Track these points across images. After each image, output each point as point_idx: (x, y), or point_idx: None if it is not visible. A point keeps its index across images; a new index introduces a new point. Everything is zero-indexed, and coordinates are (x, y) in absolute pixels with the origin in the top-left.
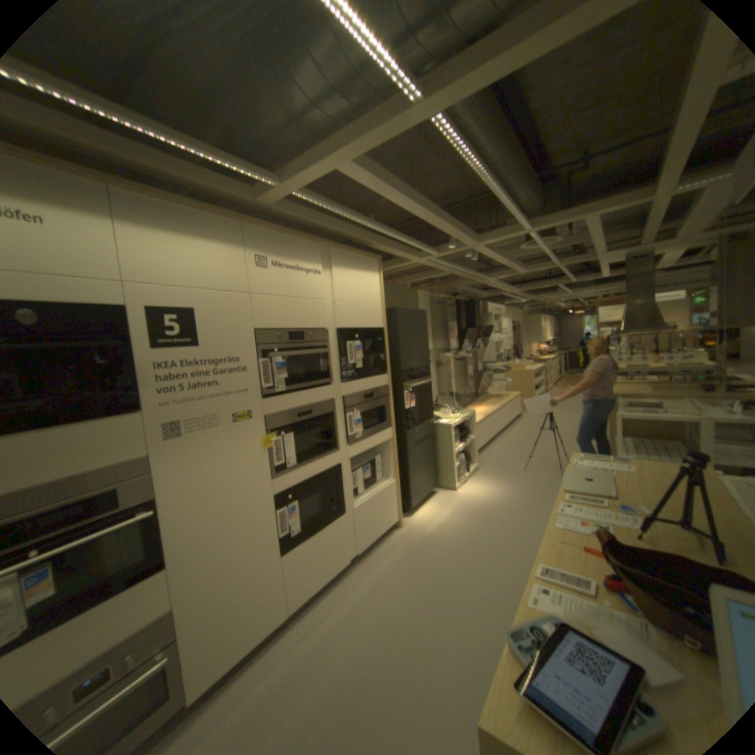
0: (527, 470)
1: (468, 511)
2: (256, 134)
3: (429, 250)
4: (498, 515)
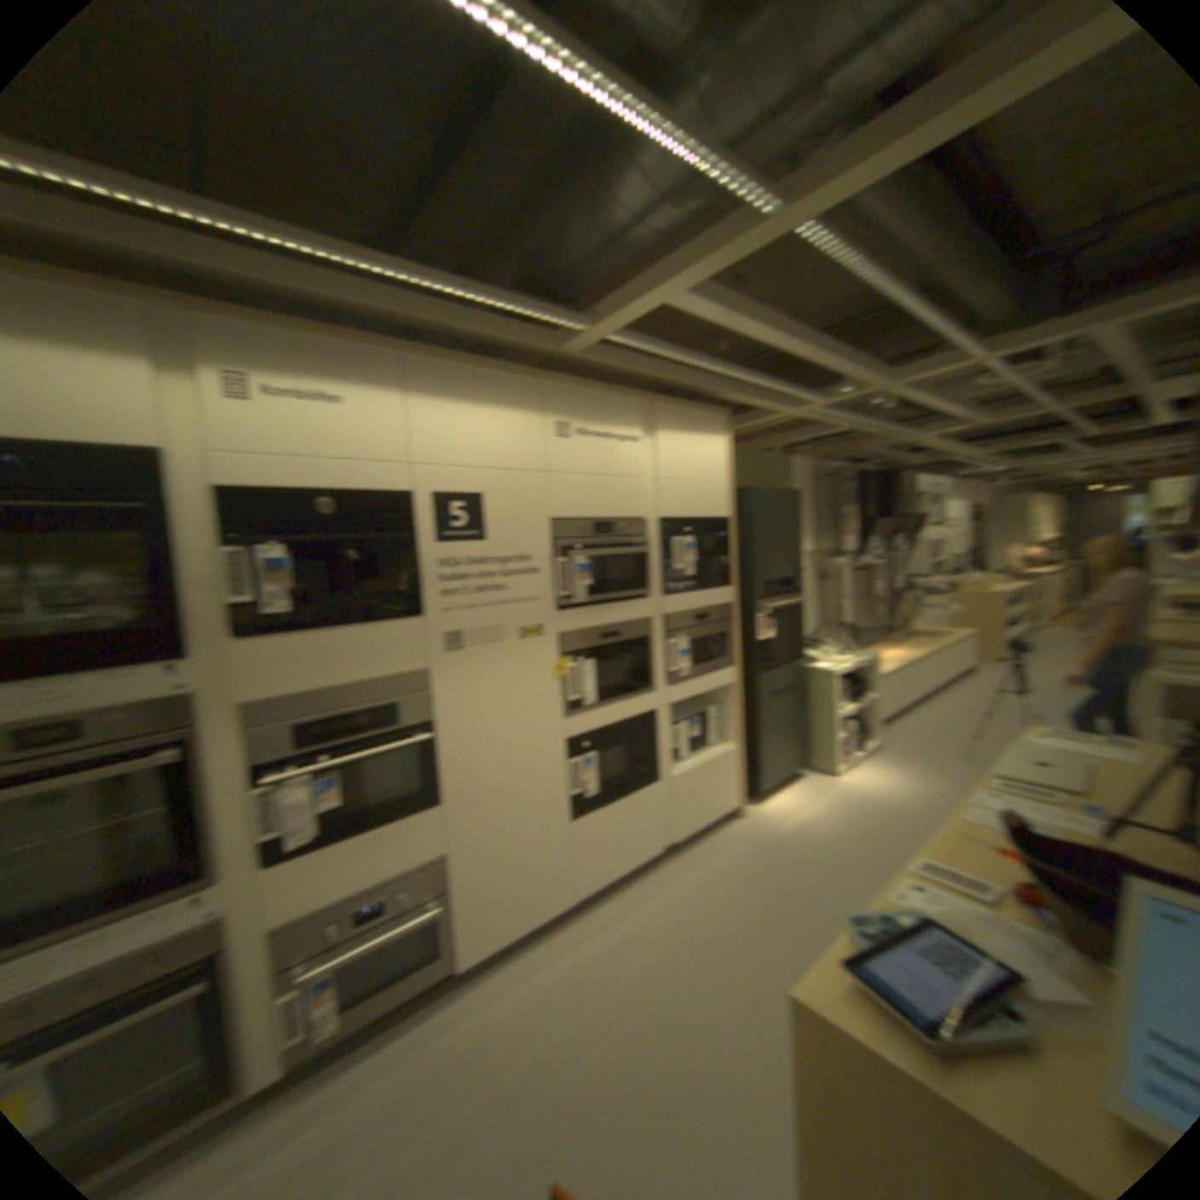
0: (970, 760)
1: (852, 809)
2: (560, 264)
3: (806, 397)
4: (905, 821)
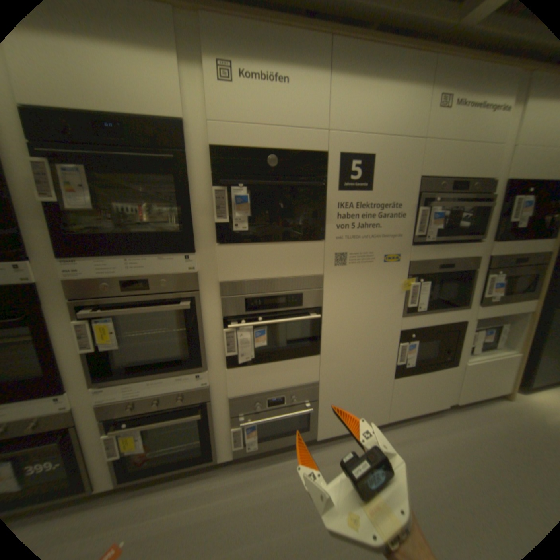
0: None
1: None
2: None
3: None
4: None
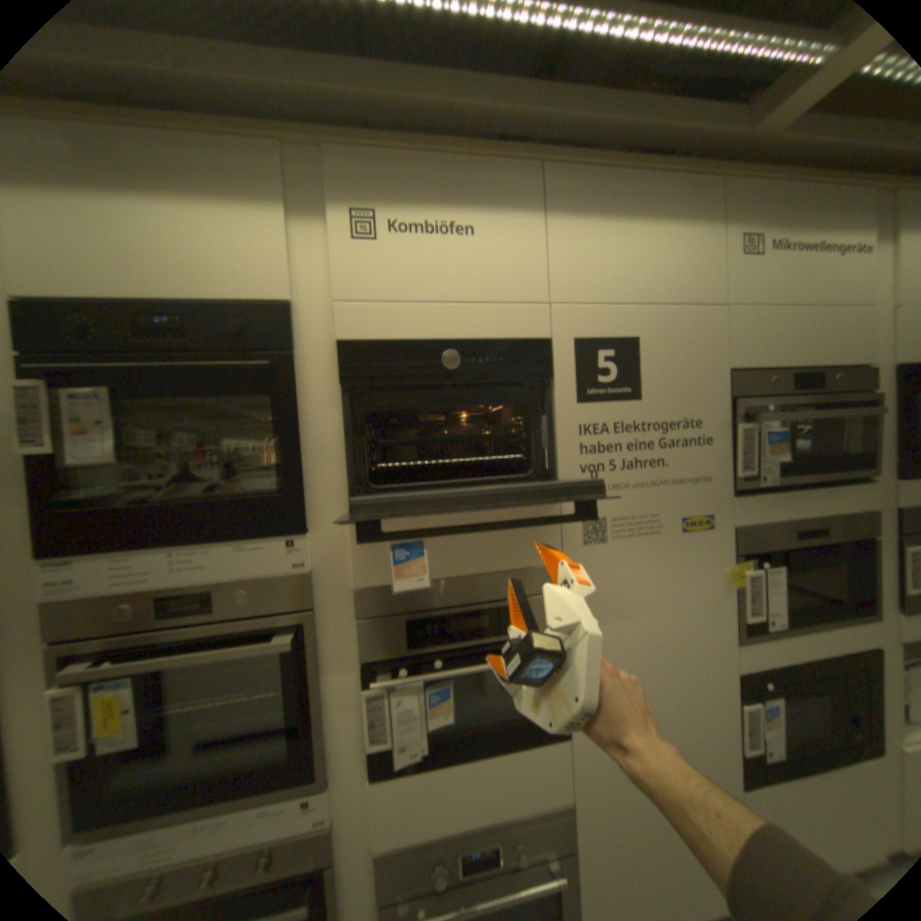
0: None
1: None
2: None
3: None
4: None
